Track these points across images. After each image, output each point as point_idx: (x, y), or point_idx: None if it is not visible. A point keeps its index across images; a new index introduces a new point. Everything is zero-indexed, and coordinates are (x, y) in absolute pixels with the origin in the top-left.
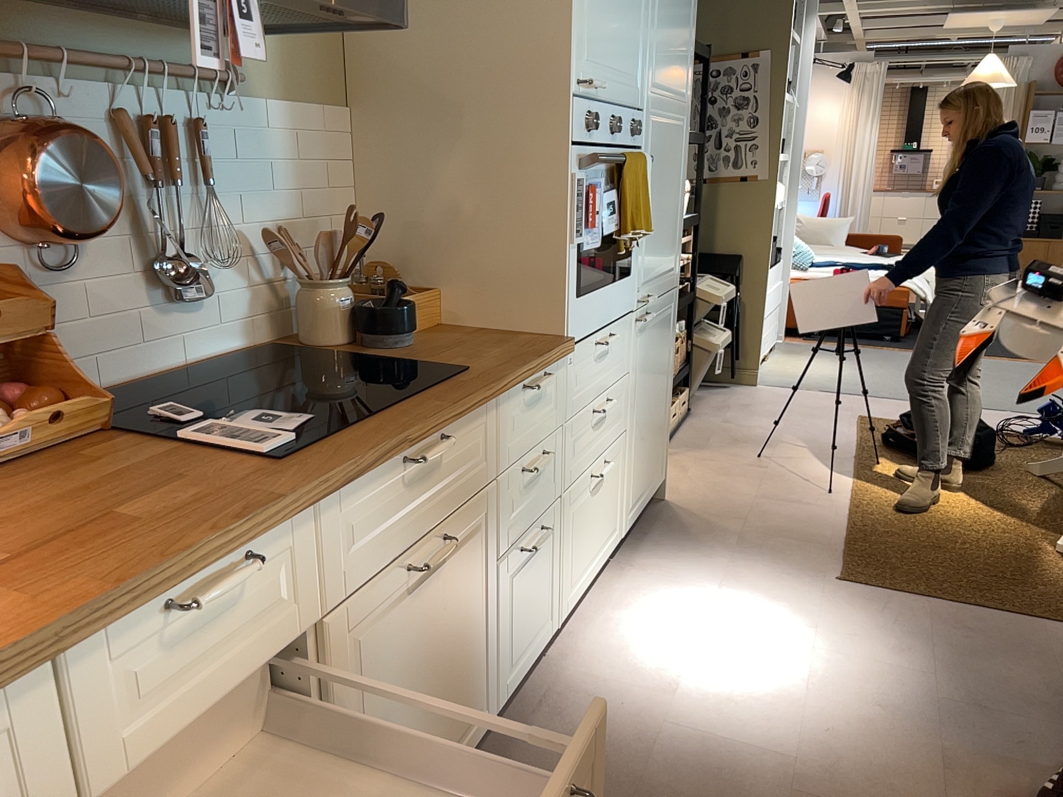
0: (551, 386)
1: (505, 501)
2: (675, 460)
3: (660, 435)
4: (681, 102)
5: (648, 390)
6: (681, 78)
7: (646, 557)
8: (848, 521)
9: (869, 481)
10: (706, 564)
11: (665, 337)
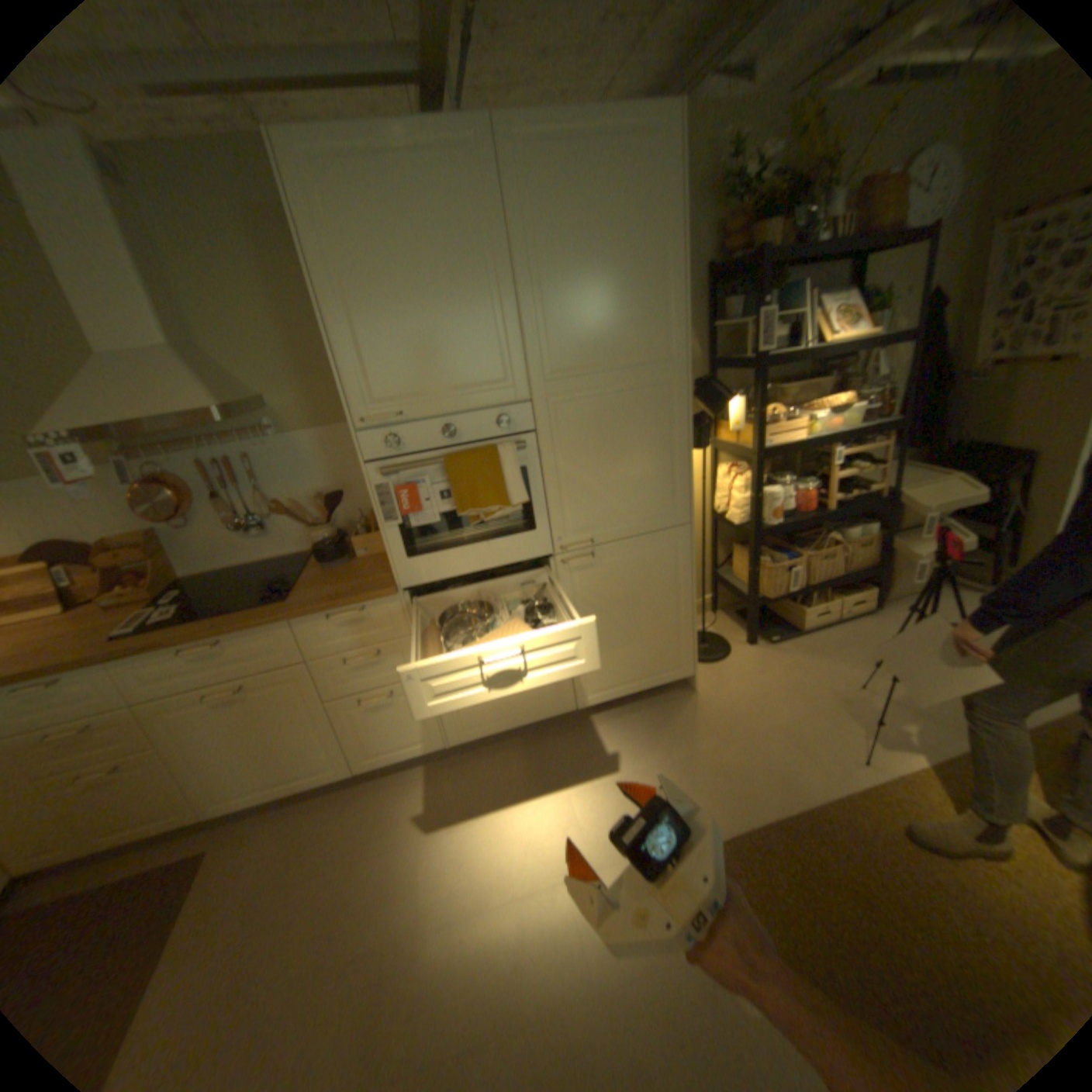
0: (379, 613)
1: (325, 673)
2: (771, 658)
3: (665, 643)
4: (651, 362)
5: (612, 610)
6: (641, 341)
7: (601, 731)
8: (822, 807)
9: (952, 782)
10: (626, 763)
11: (655, 568)
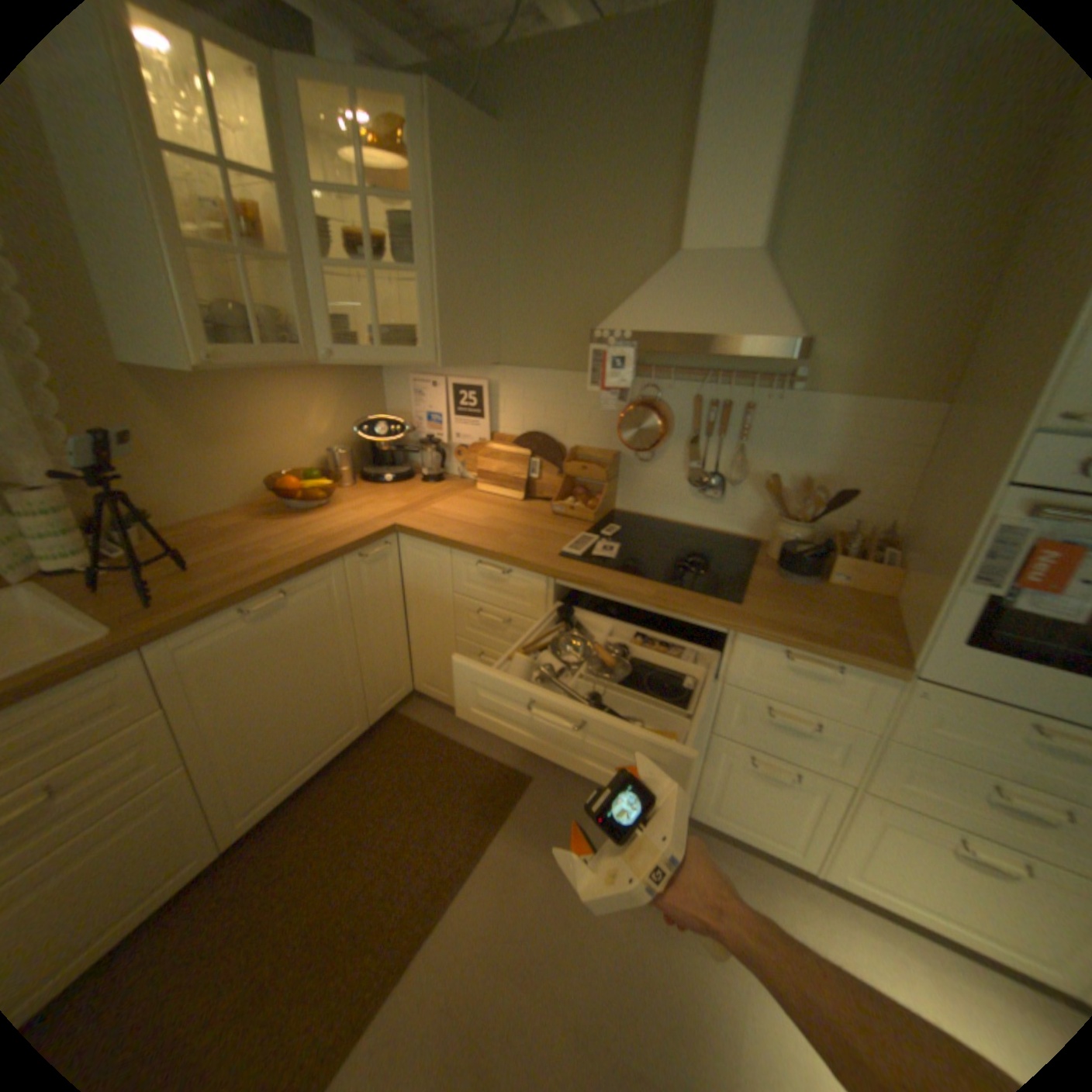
0: (859, 688)
1: (738, 709)
2: None
3: None
4: None
5: None
6: None
7: None
8: None
9: None
10: None
11: None
